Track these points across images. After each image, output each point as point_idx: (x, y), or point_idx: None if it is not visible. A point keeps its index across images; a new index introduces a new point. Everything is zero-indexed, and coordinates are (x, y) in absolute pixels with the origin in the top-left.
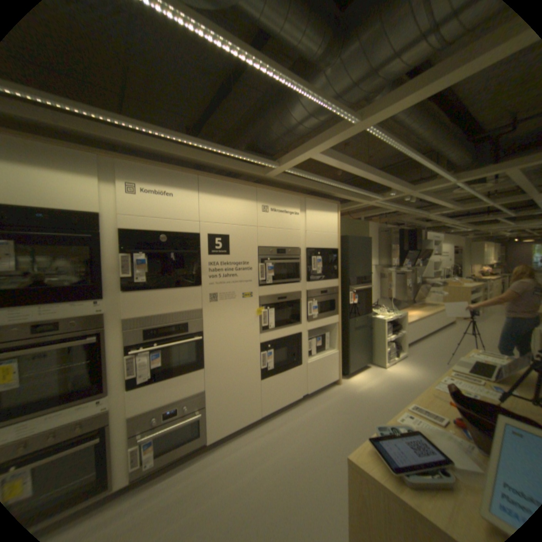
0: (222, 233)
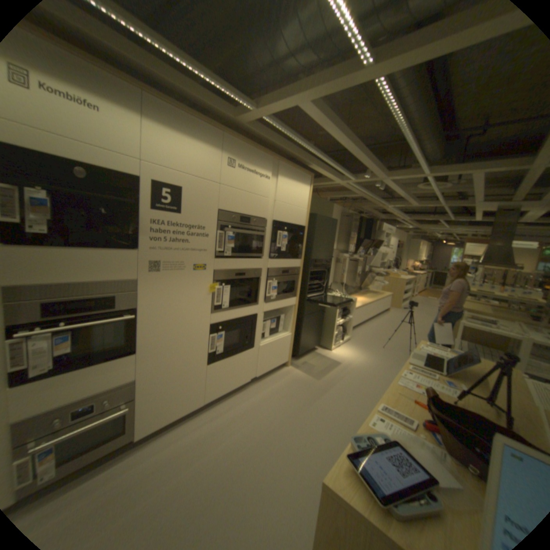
0: (173, 182)
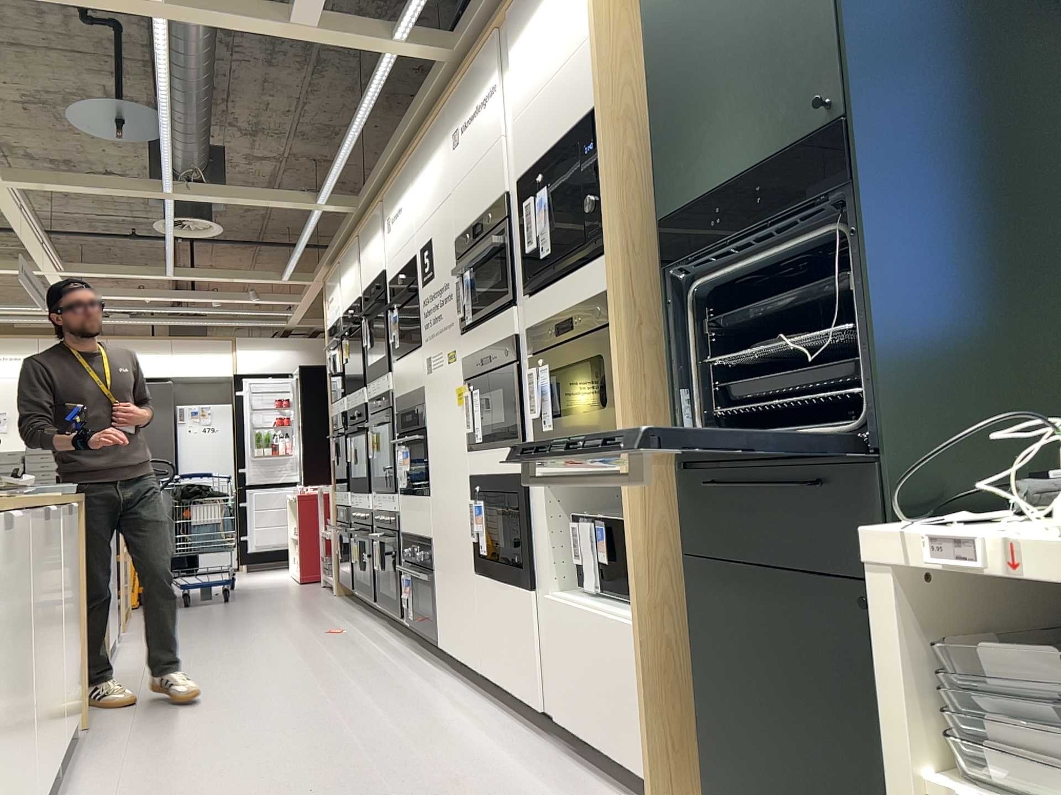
0: (427, 238)
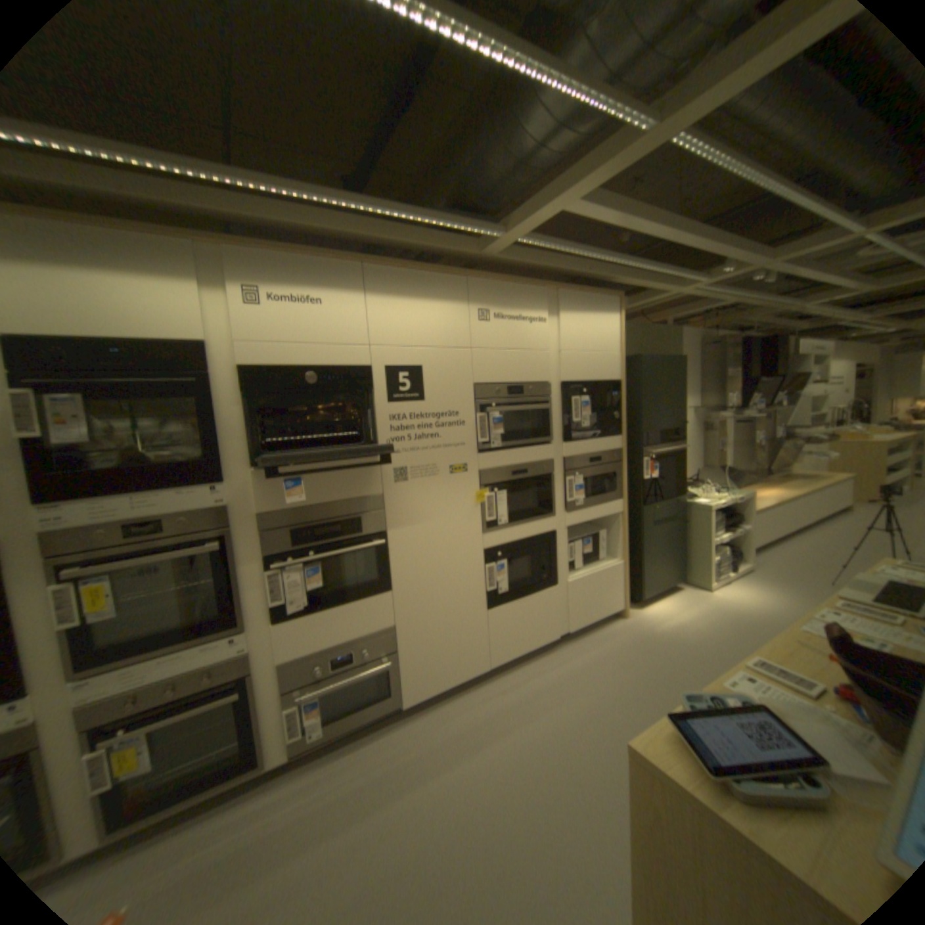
0: (409, 363)
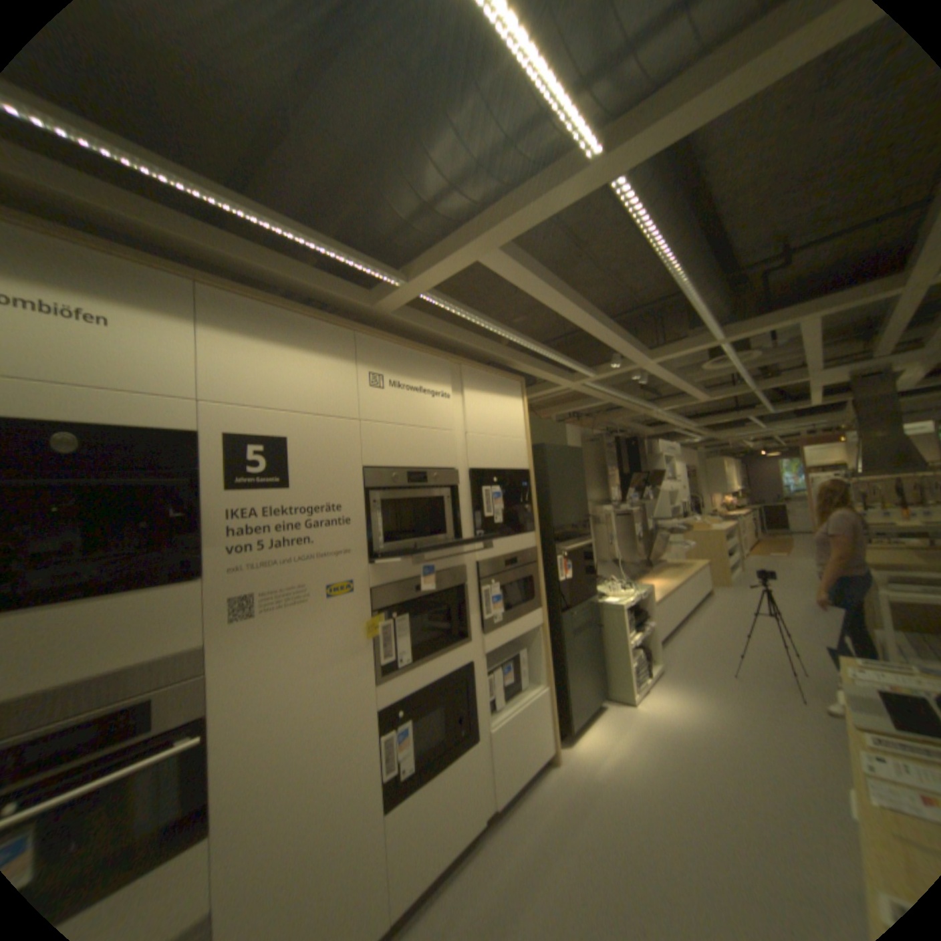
0: (267, 431)
